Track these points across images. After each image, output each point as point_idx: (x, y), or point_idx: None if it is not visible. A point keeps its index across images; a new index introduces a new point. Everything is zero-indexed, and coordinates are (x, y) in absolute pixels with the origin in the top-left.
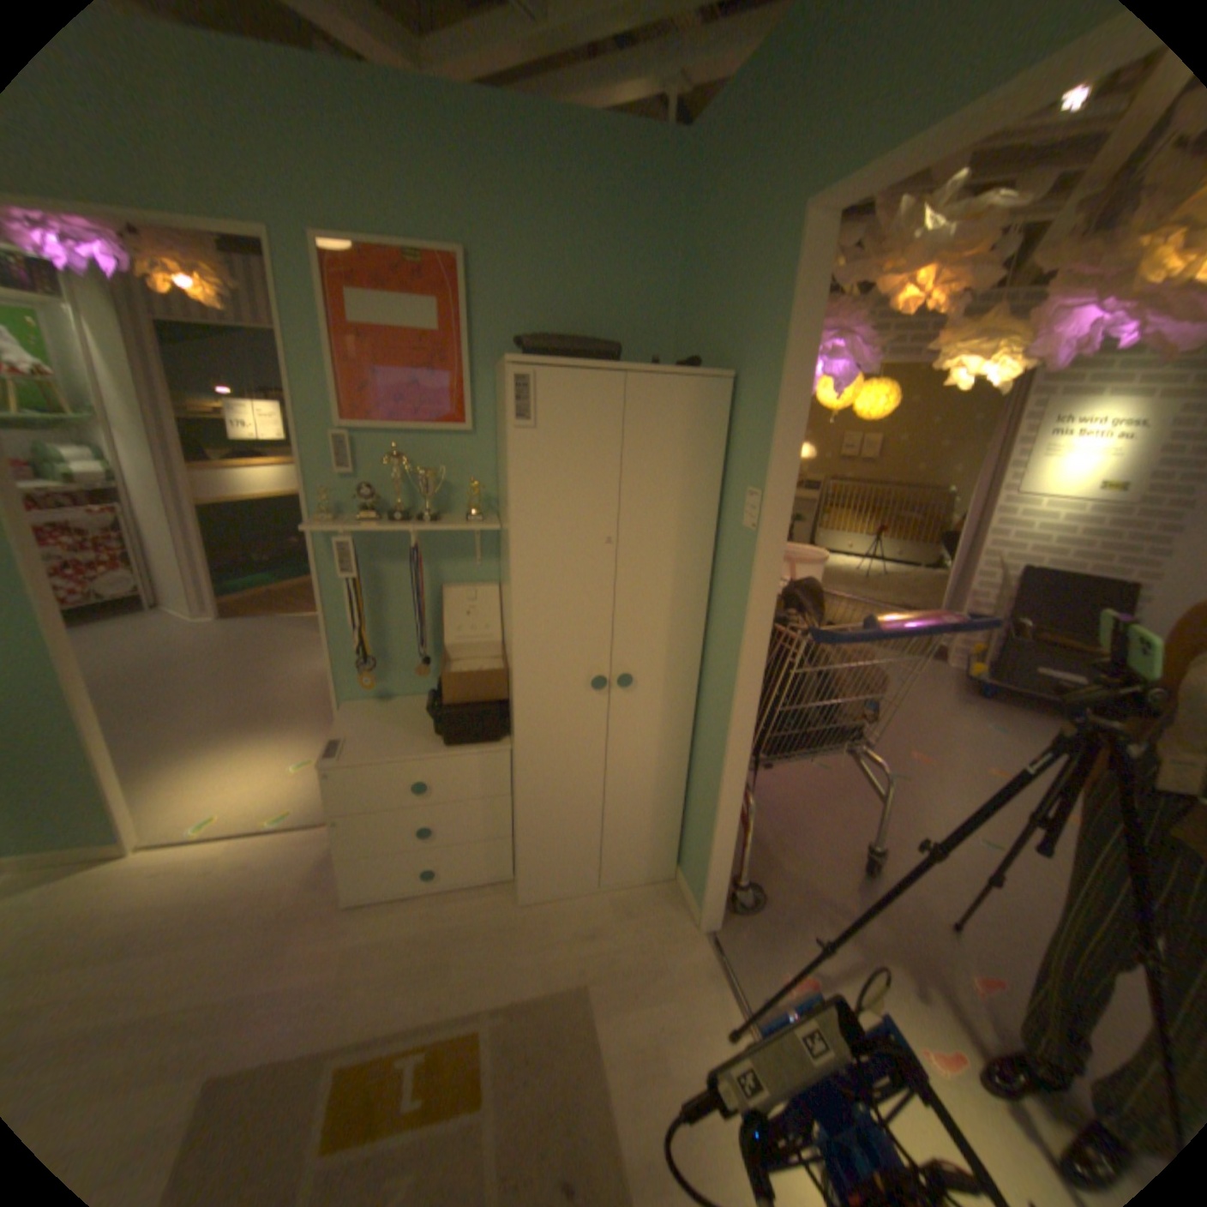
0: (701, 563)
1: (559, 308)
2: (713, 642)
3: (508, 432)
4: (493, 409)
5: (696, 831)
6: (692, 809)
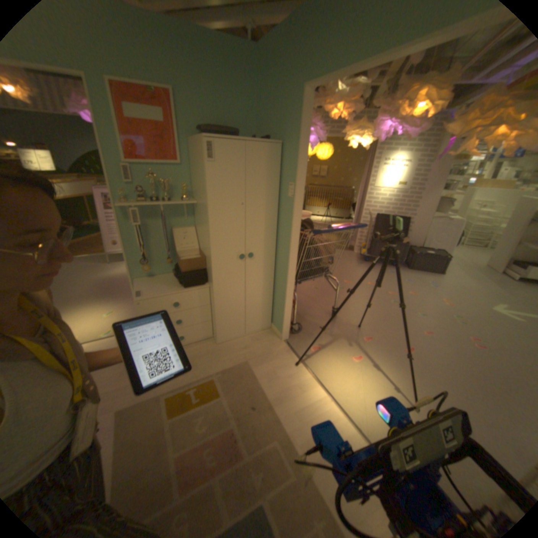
0: (274, 211)
1: (211, 113)
2: (279, 239)
3: (204, 163)
4: (188, 154)
5: (277, 307)
6: (275, 300)
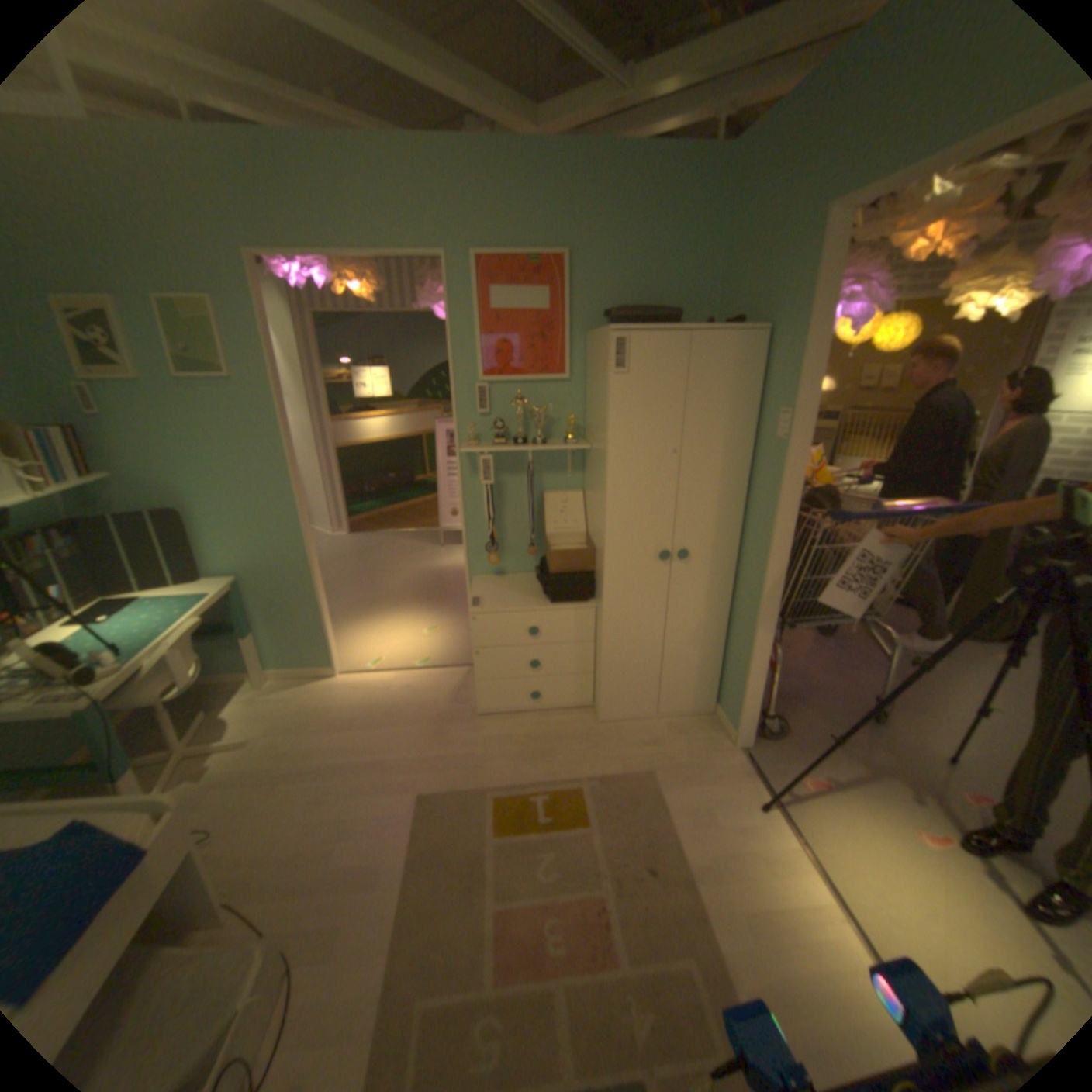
0: (741, 467)
1: (631, 285)
2: (749, 527)
3: (607, 377)
4: (582, 362)
5: (733, 672)
6: (729, 657)
